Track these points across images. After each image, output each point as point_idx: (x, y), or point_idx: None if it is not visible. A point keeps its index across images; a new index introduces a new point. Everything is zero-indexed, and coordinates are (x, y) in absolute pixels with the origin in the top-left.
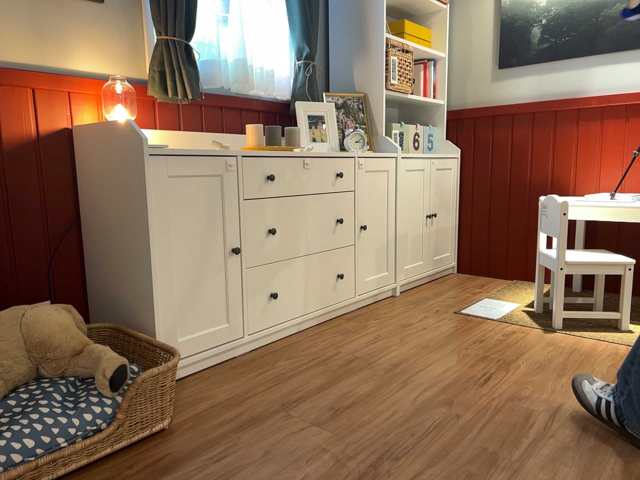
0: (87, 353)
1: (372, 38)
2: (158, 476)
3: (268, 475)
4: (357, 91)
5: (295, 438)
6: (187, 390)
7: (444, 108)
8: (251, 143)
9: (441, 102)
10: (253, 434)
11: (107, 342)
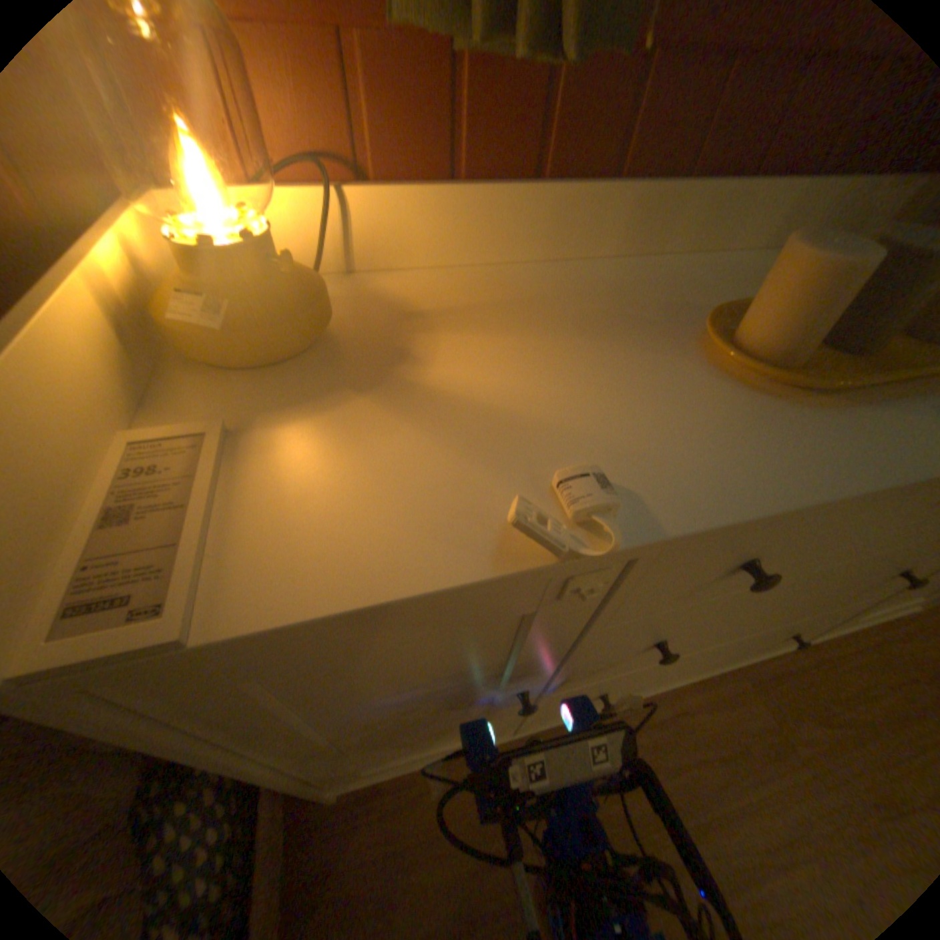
0: None
1: None
2: None
3: None
4: None
5: None
6: (368, 828)
7: None
8: (771, 329)
9: None
10: None
11: None
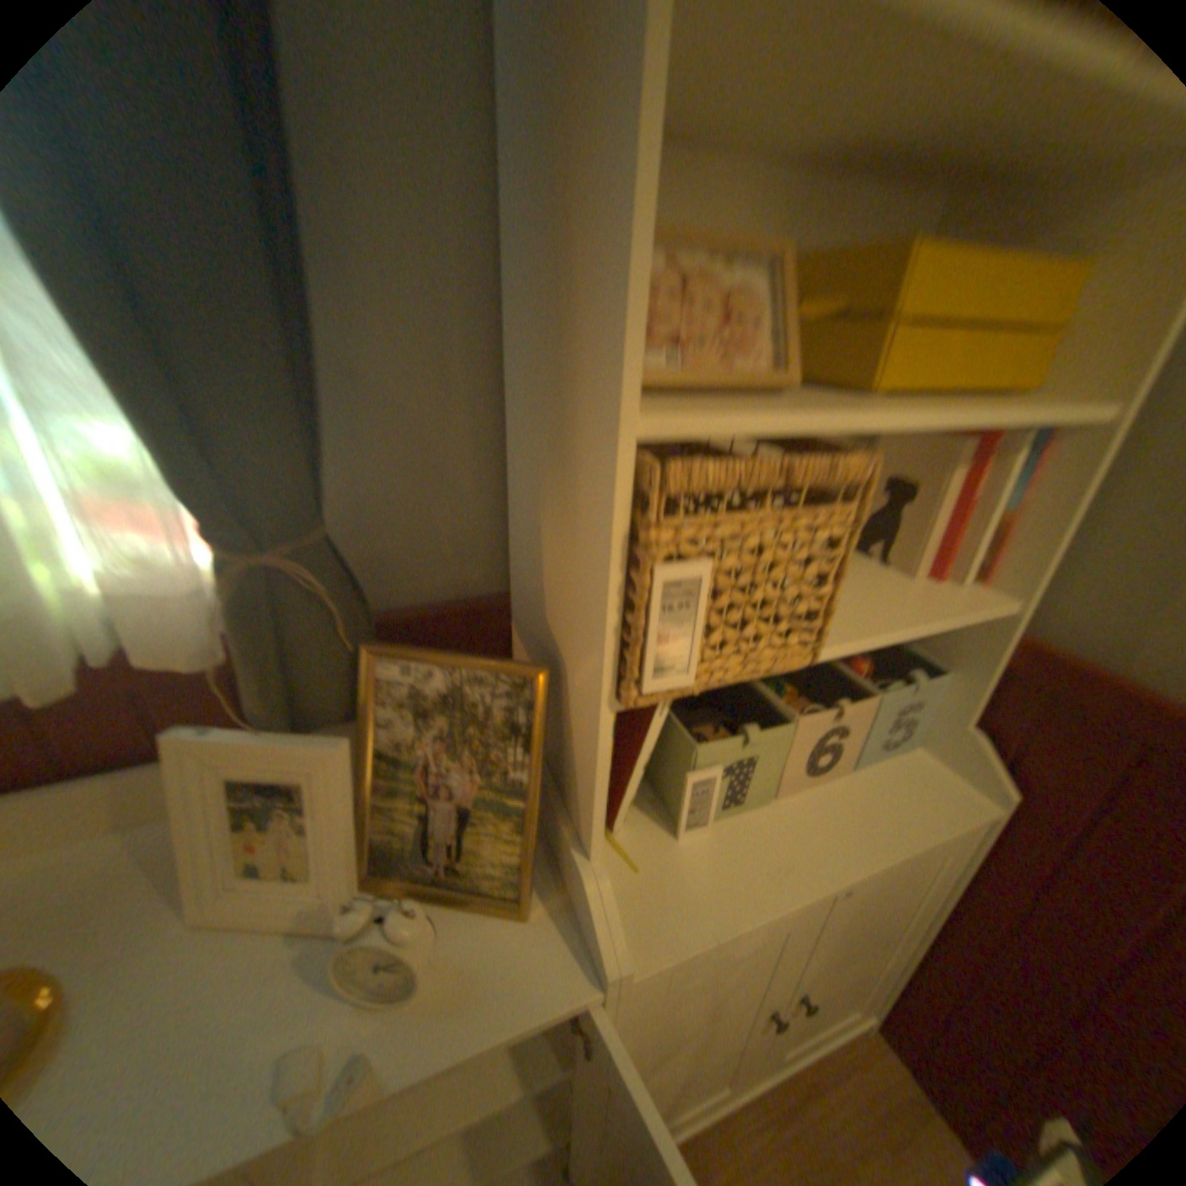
0: None
1: (592, 419)
2: None
3: None
4: (552, 616)
5: None
6: None
7: (1020, 626)
8: None
9: (1014, 611)
10: None
11: None
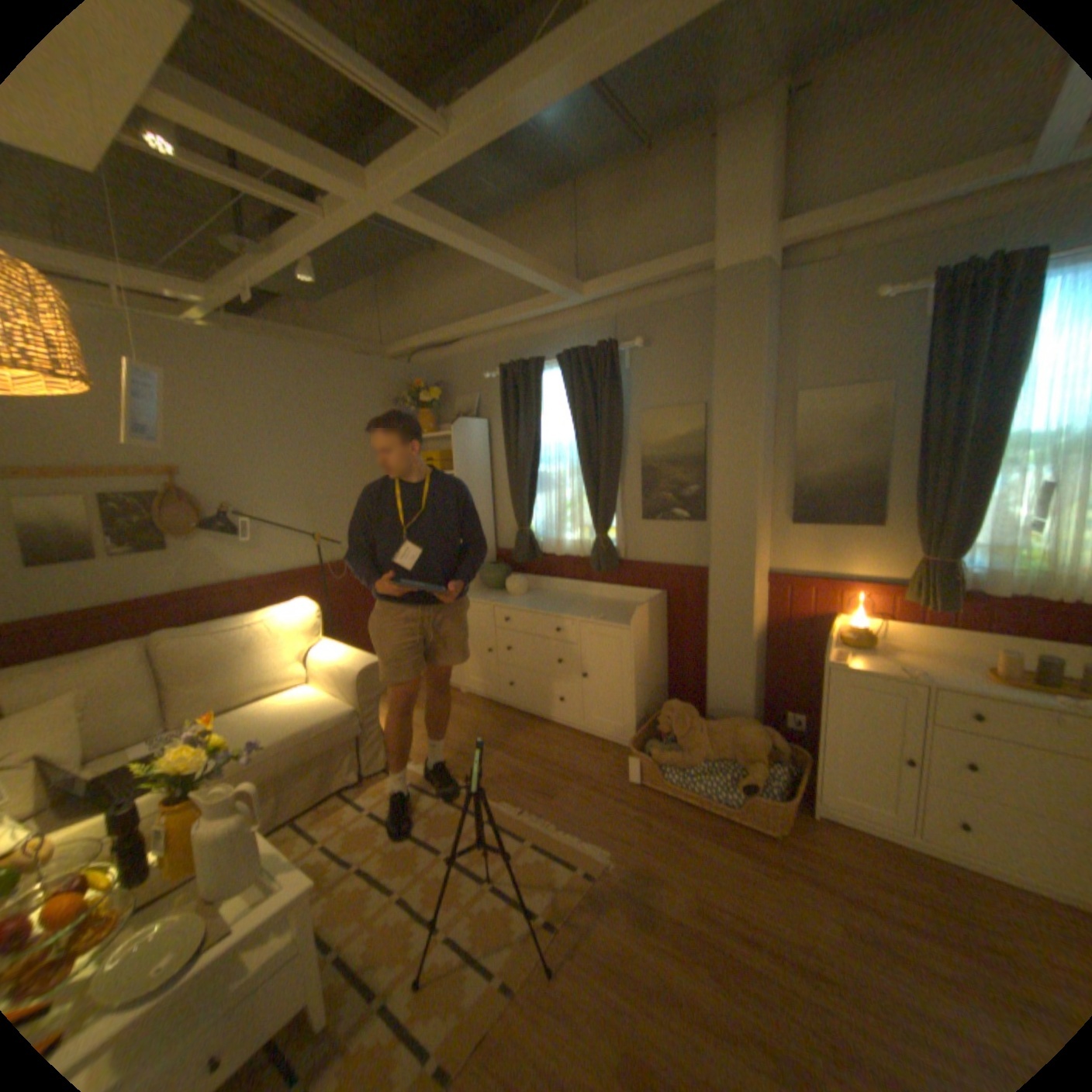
0: (756, 766)
1: None
2: (740, 853)
3: (772, 908)
4: None
5: (820, 917)
6: (829, 834)
7: None
8: (1000, 671)
9: None
10: (807, 889)
11: (805, 765)
